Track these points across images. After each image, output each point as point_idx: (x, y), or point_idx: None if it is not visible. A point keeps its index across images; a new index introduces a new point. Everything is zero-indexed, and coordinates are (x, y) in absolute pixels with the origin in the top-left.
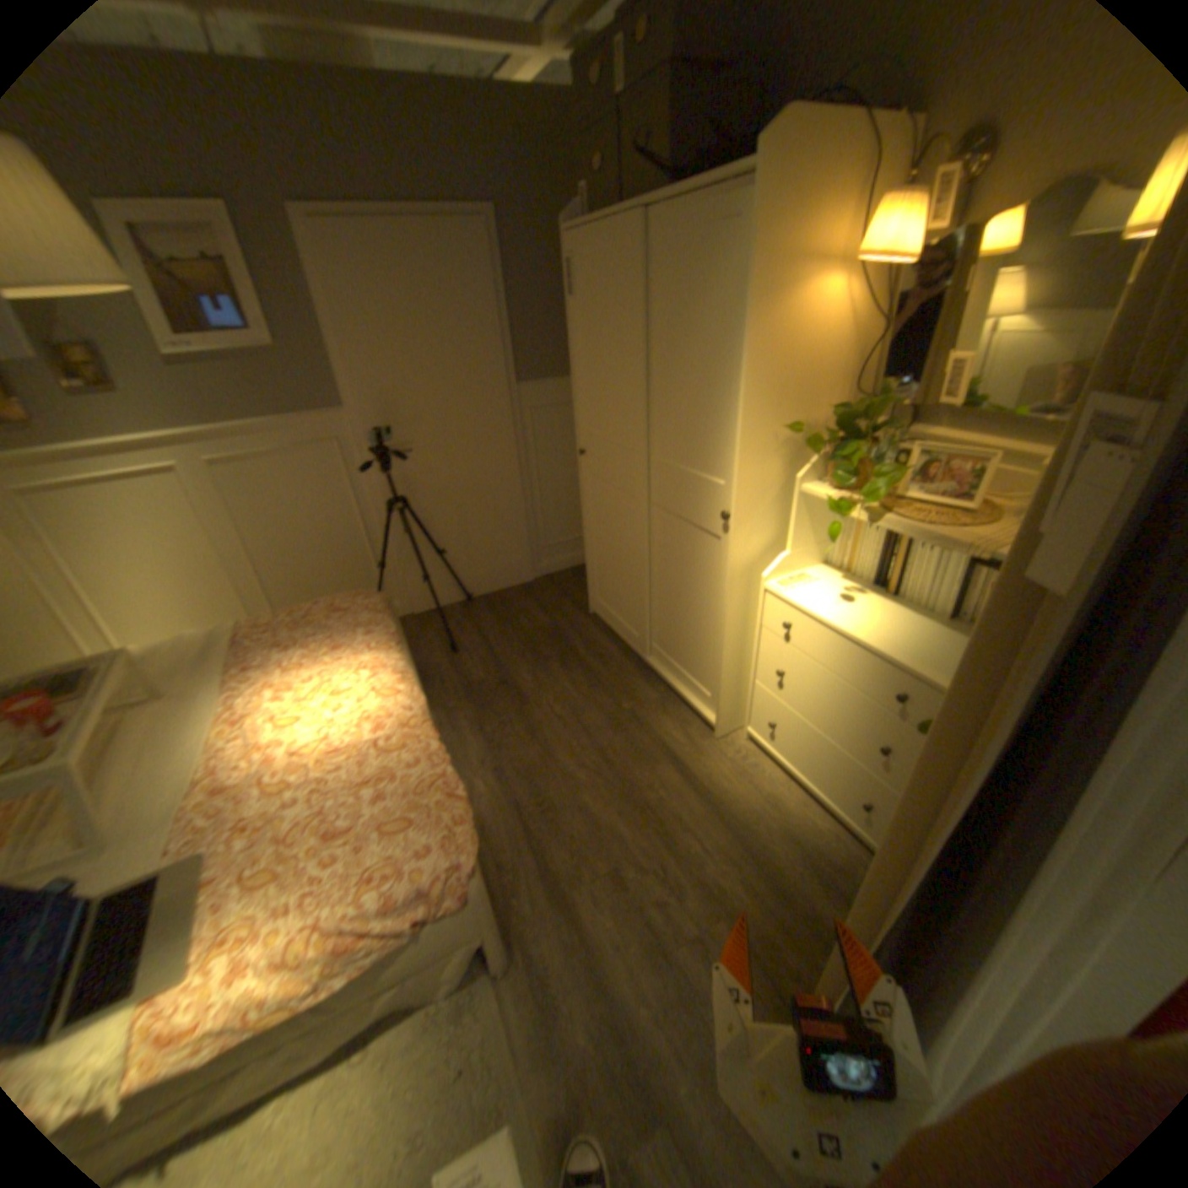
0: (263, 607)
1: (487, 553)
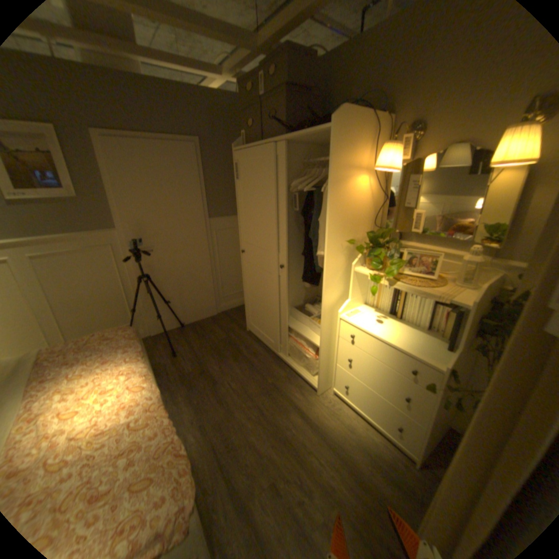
0: (59, 336)
1: (192, 301)
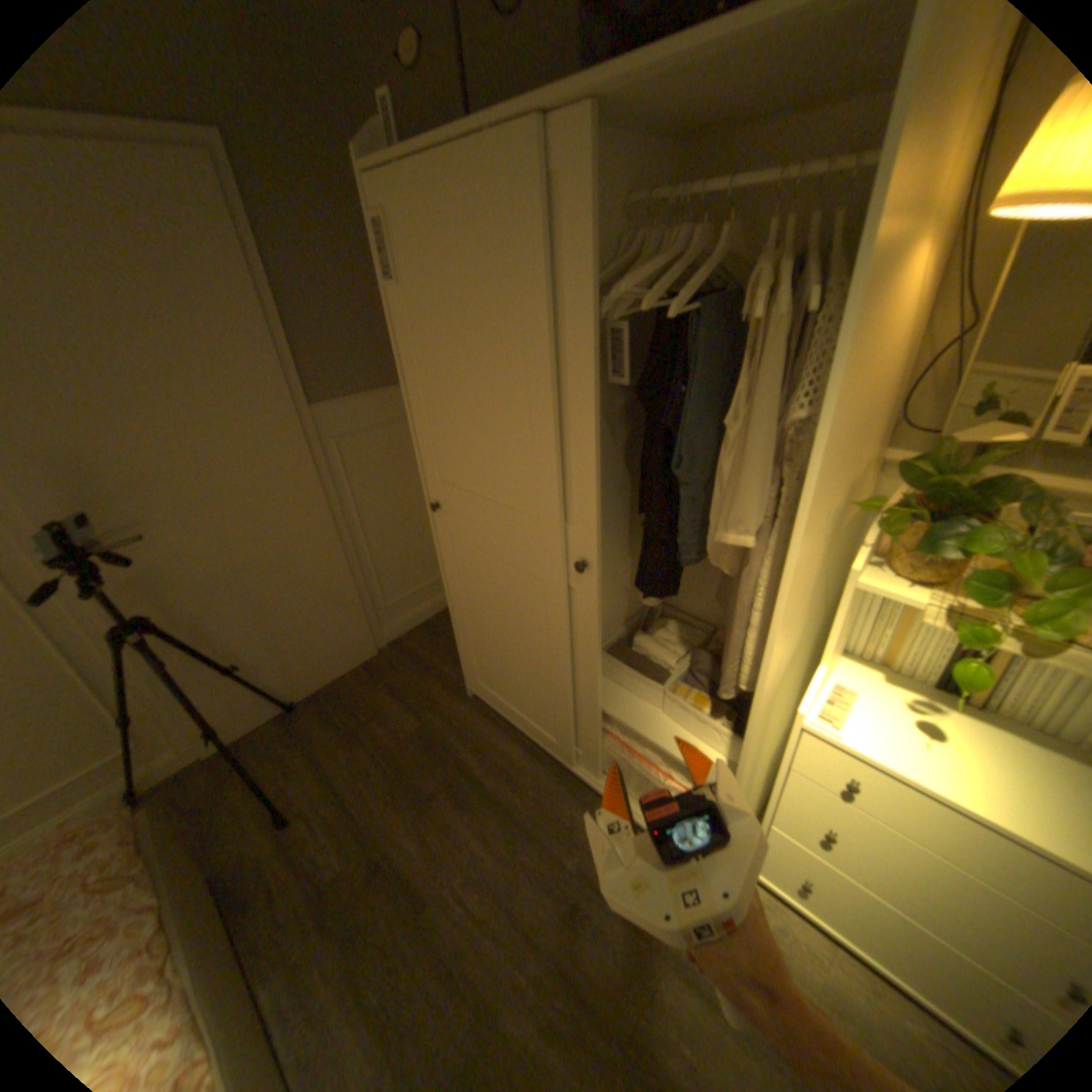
0: None
1: (305, 641)
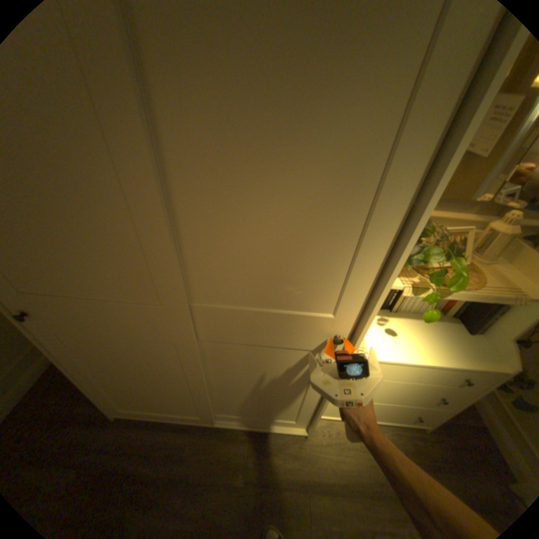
0: None
1: None
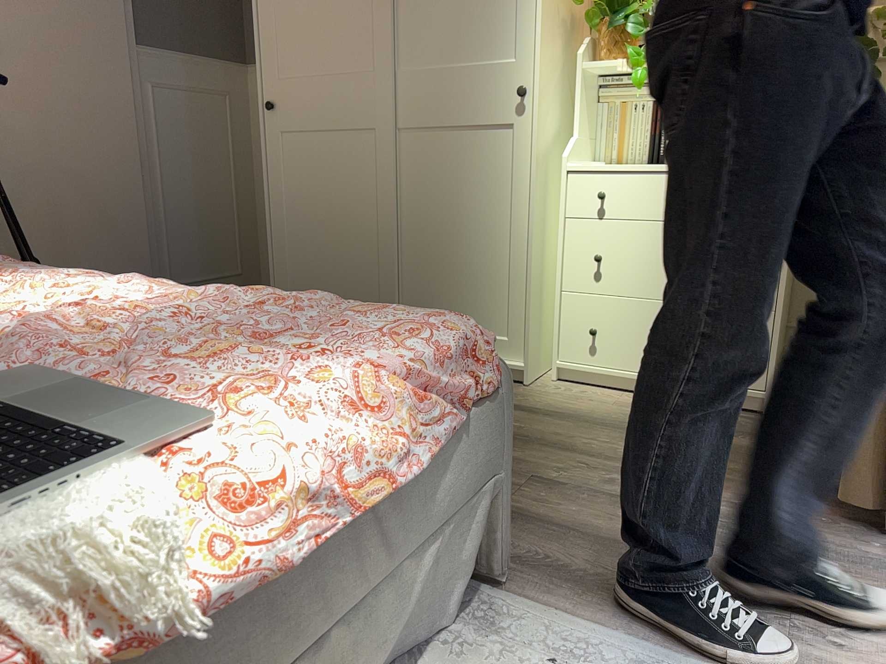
0: None
1: None
